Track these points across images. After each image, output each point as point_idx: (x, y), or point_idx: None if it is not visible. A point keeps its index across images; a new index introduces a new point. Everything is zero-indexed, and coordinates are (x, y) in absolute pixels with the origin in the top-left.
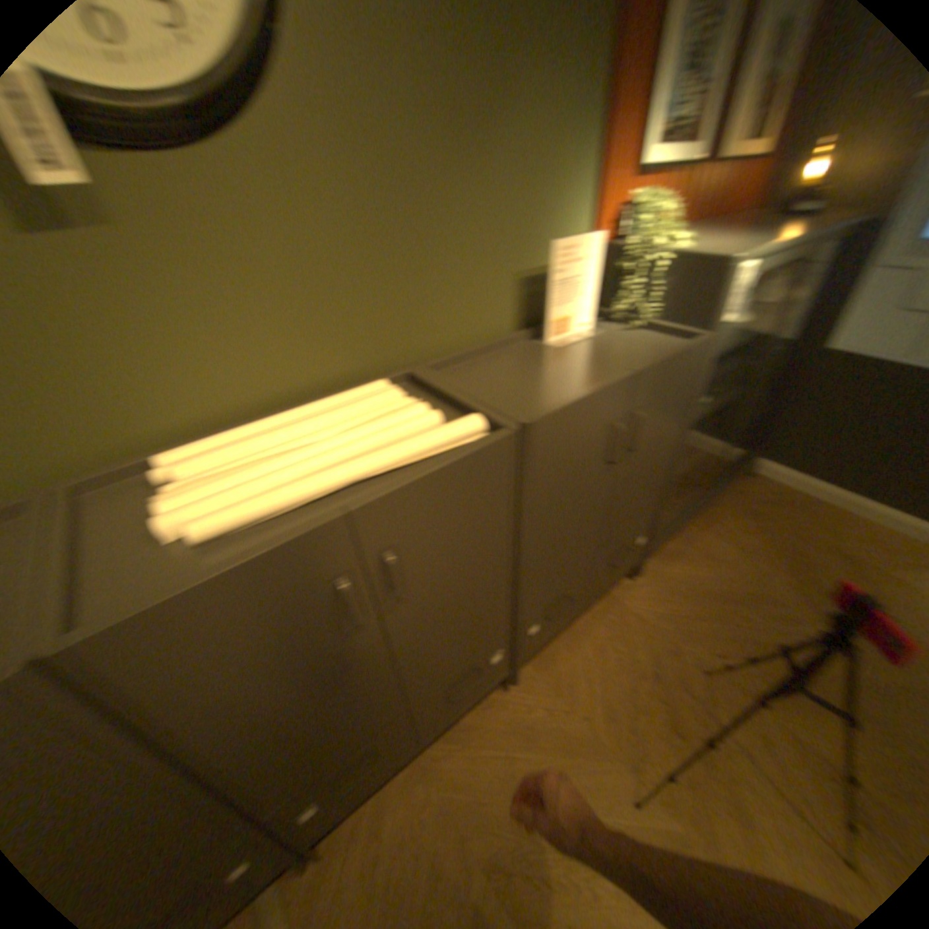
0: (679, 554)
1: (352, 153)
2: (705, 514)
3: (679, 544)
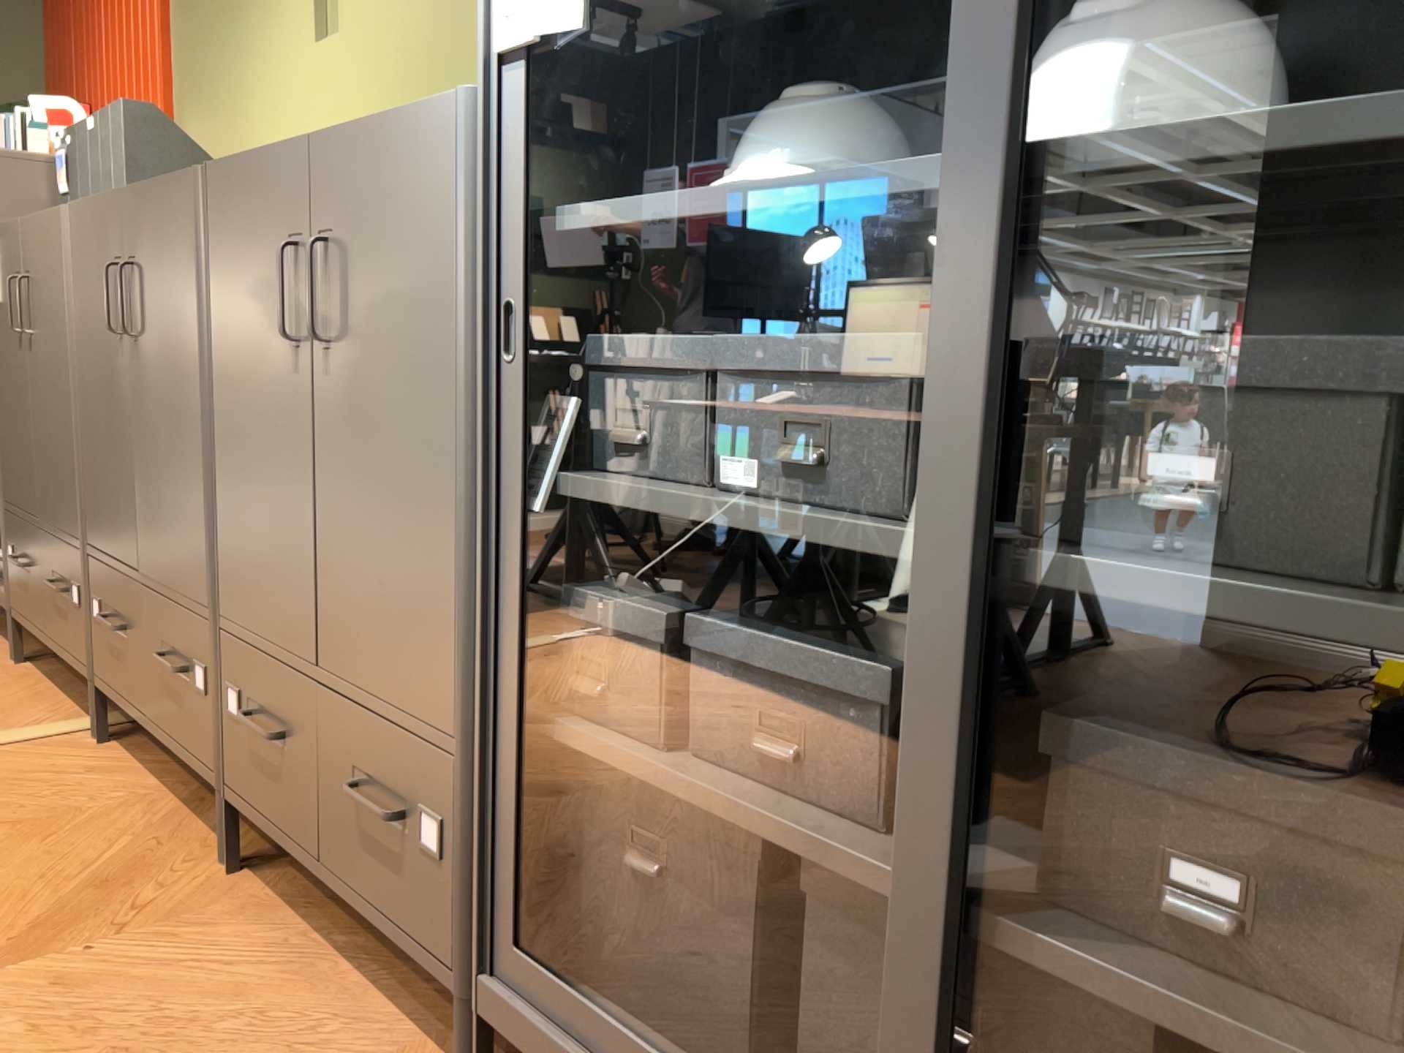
0: None
1: None
2: None
3: None
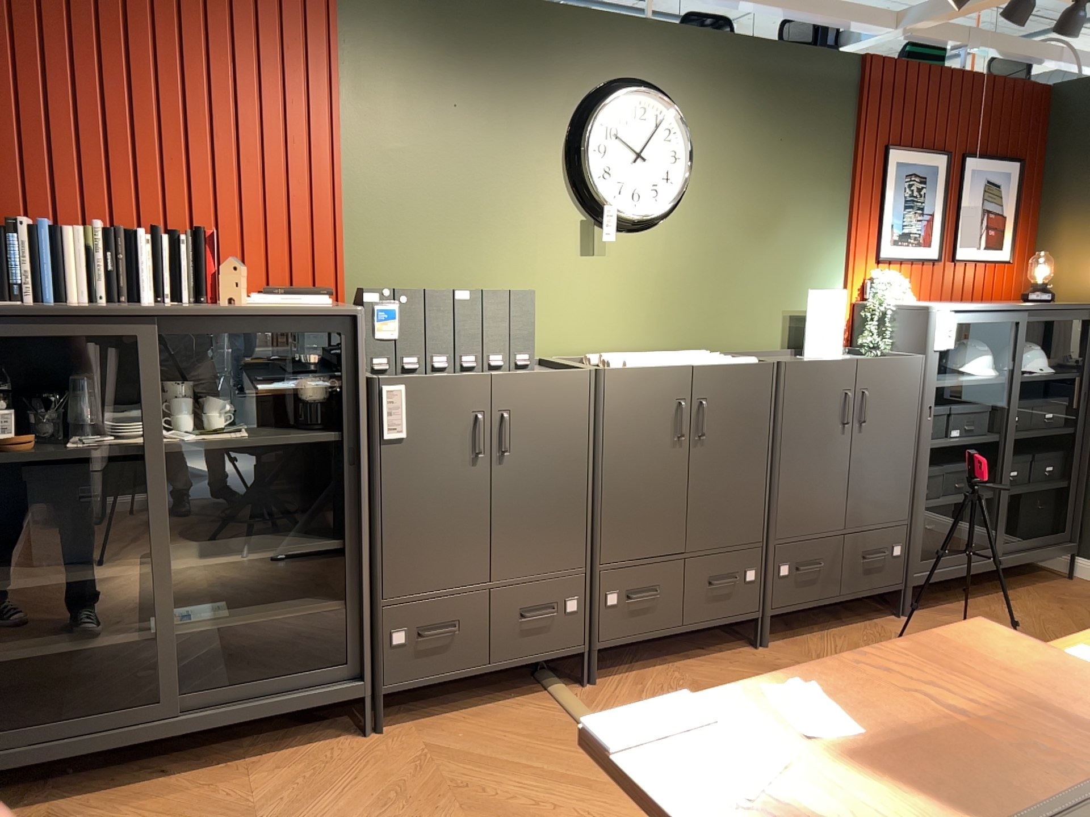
0: (957, 611)
1: (699, 238)
2: (998, 593)
3: (959, 606)
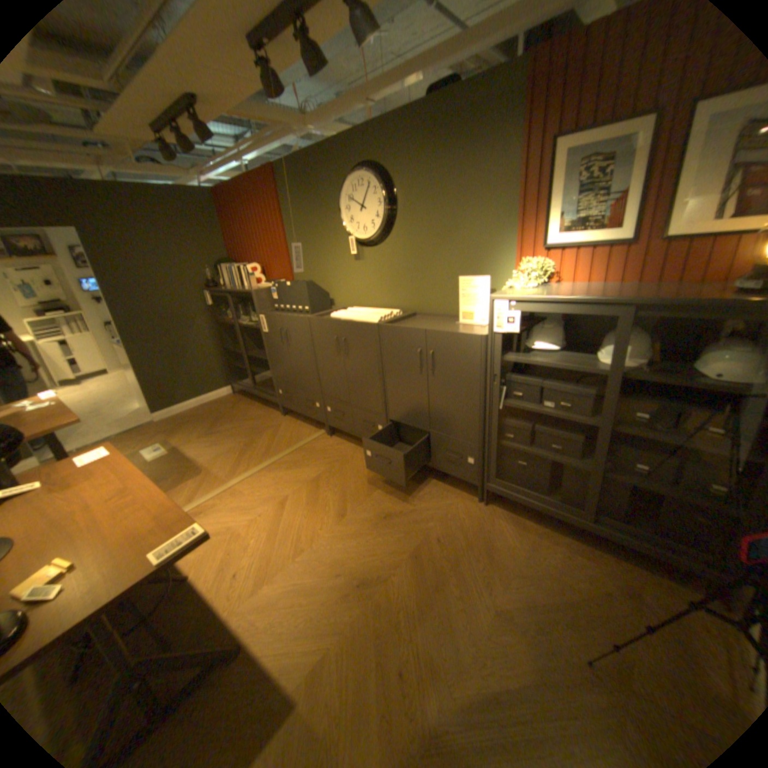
0: (522, 527)
1: (406, 246)
2: (594, 551)
3: (534, 528)
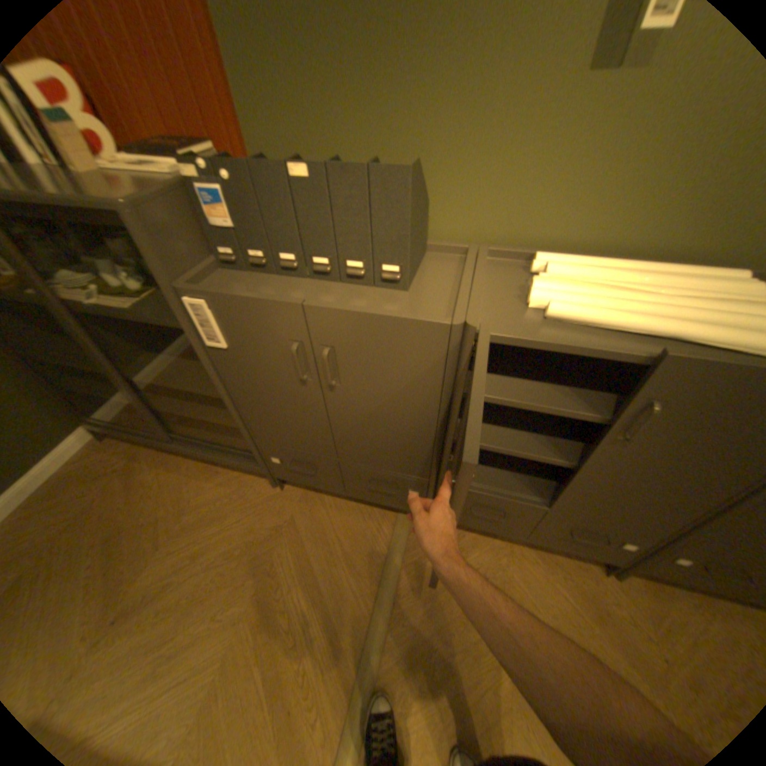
0: None
1: None
2: None
3: None
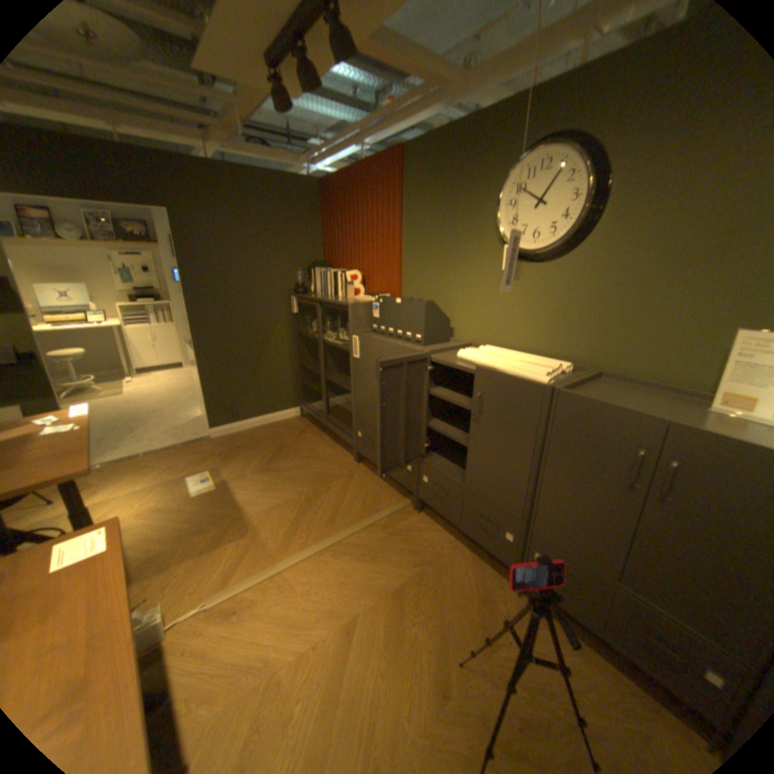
0: None
1: (607, 265)
2: None
3: None
